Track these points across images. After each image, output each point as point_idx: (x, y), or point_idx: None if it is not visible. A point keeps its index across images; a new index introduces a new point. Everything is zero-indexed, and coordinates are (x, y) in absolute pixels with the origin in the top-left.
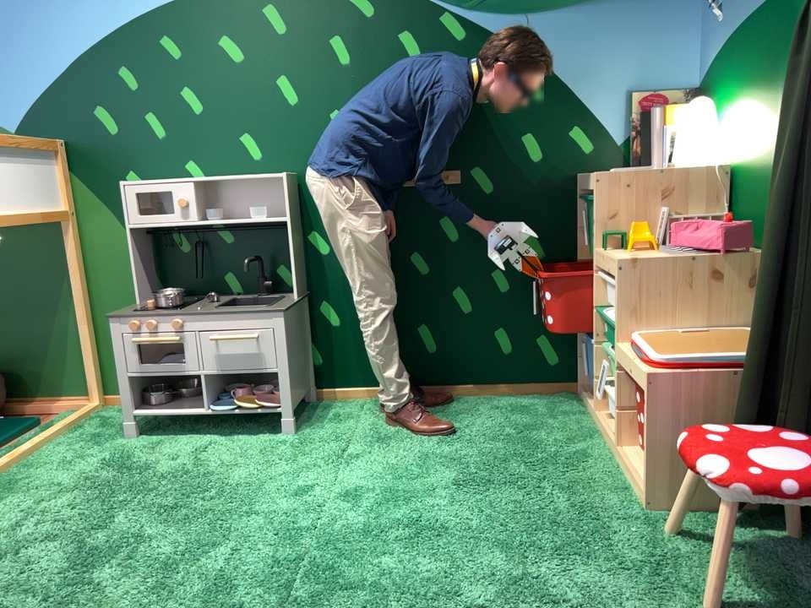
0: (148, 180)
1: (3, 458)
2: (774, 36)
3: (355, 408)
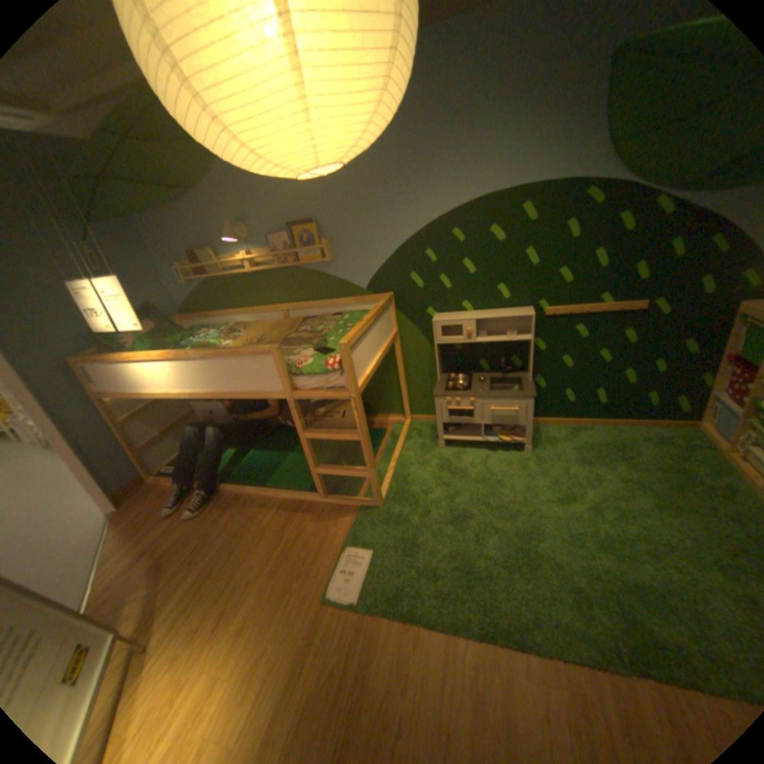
0: (439, 312)
1: (391, 462)
2: None
3: (554, 432)
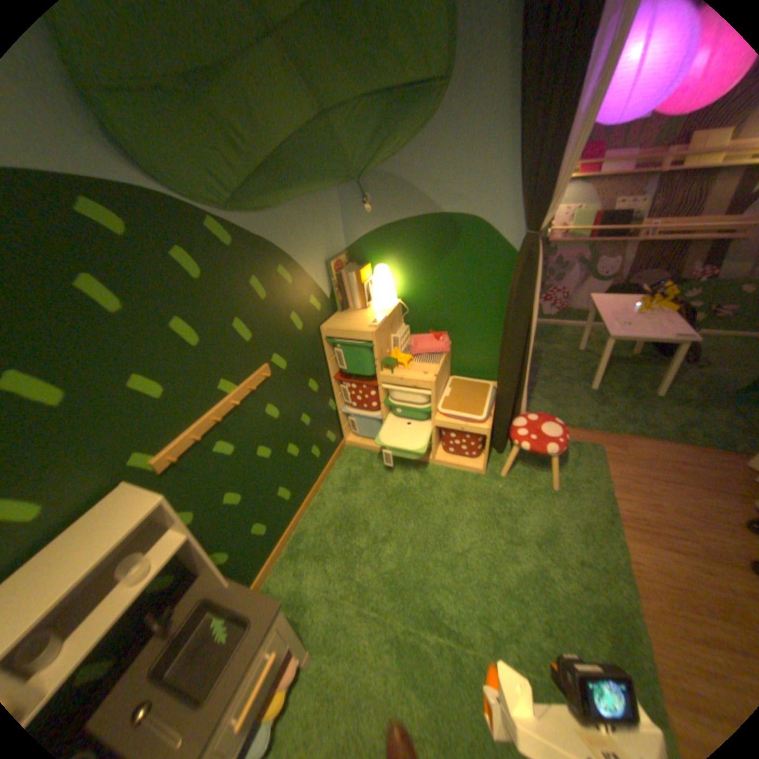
0: None
1: None
2: (436, 237)
3: (279, 585)
